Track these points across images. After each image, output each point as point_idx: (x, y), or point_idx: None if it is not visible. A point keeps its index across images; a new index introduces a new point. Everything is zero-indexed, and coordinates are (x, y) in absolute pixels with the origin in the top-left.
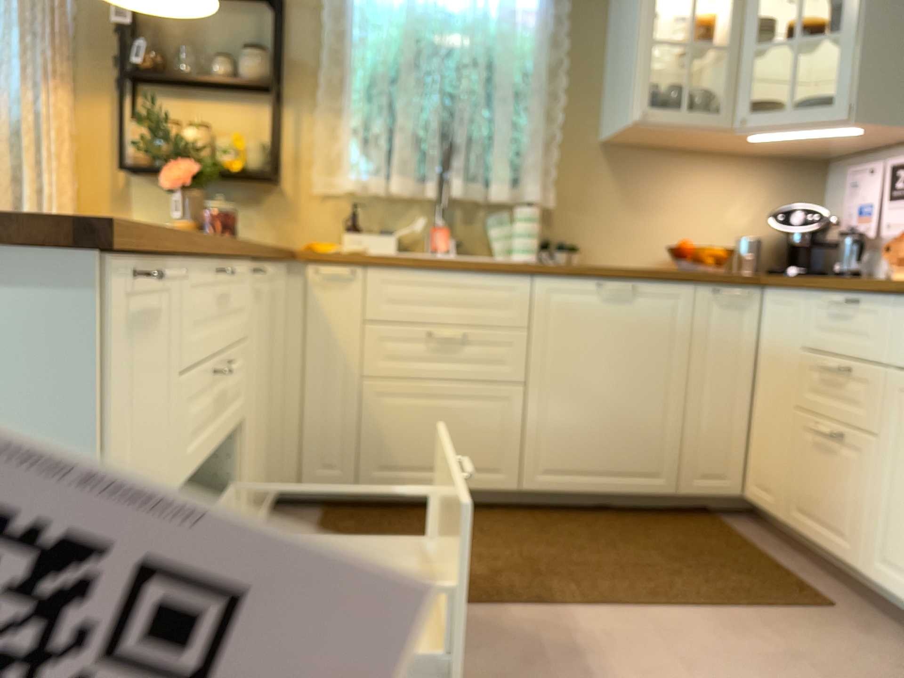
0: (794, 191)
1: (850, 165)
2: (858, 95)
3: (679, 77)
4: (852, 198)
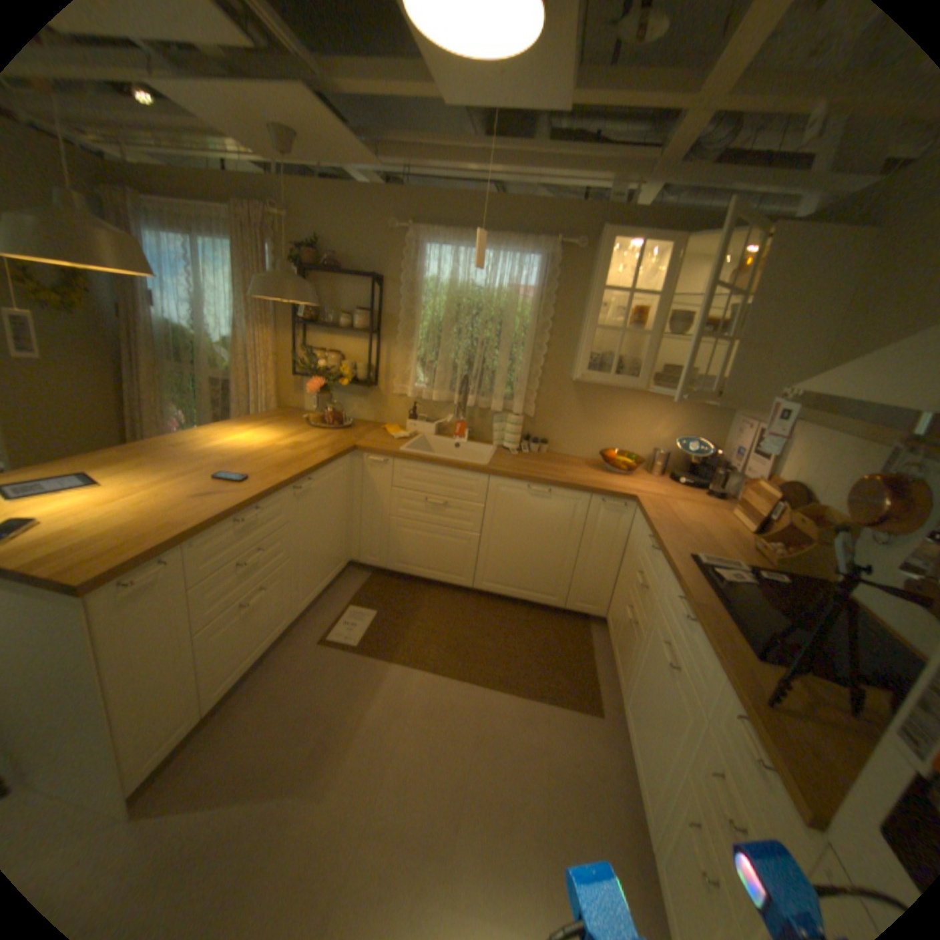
0: (706, 421)
1: (747, 412)
2: (725, 388)
3: (630, 337)
4: (736, 439)
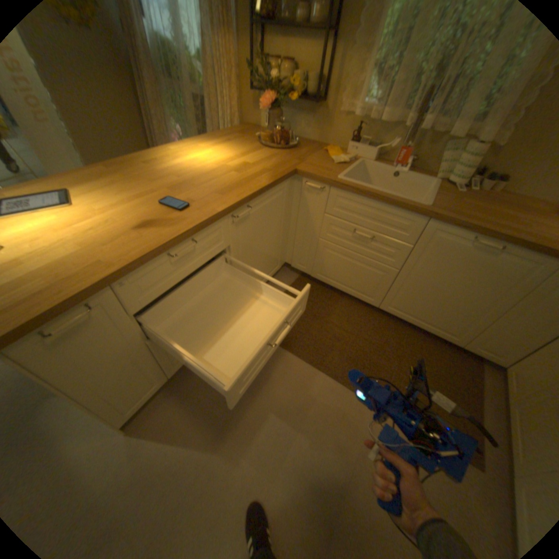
0: None
1: None
2: None
3: None
4: None
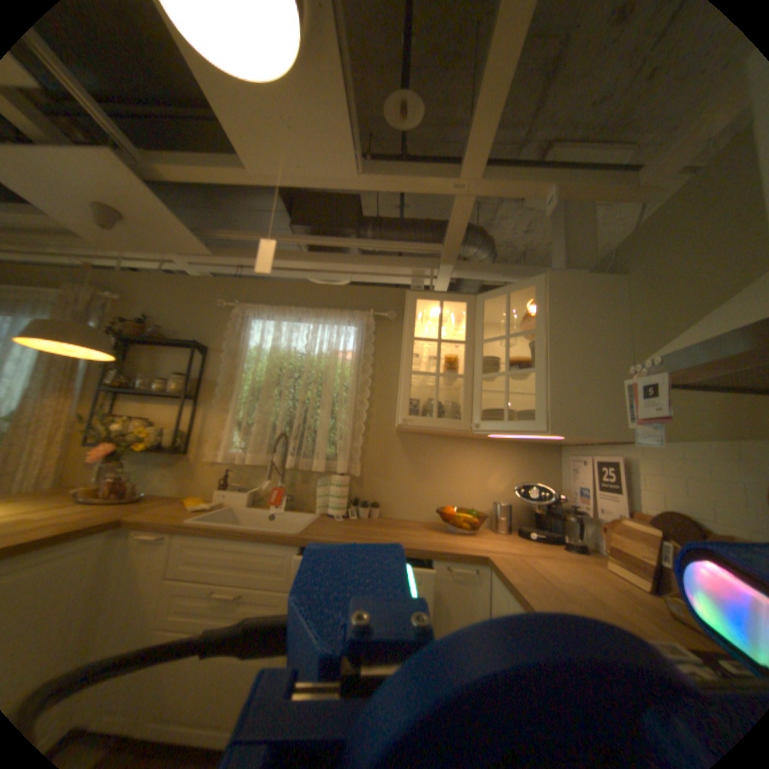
0: (537, 468)
1: (573, 454)
2: (550, 415)
3: (447, 391)
4: (574, 481)
